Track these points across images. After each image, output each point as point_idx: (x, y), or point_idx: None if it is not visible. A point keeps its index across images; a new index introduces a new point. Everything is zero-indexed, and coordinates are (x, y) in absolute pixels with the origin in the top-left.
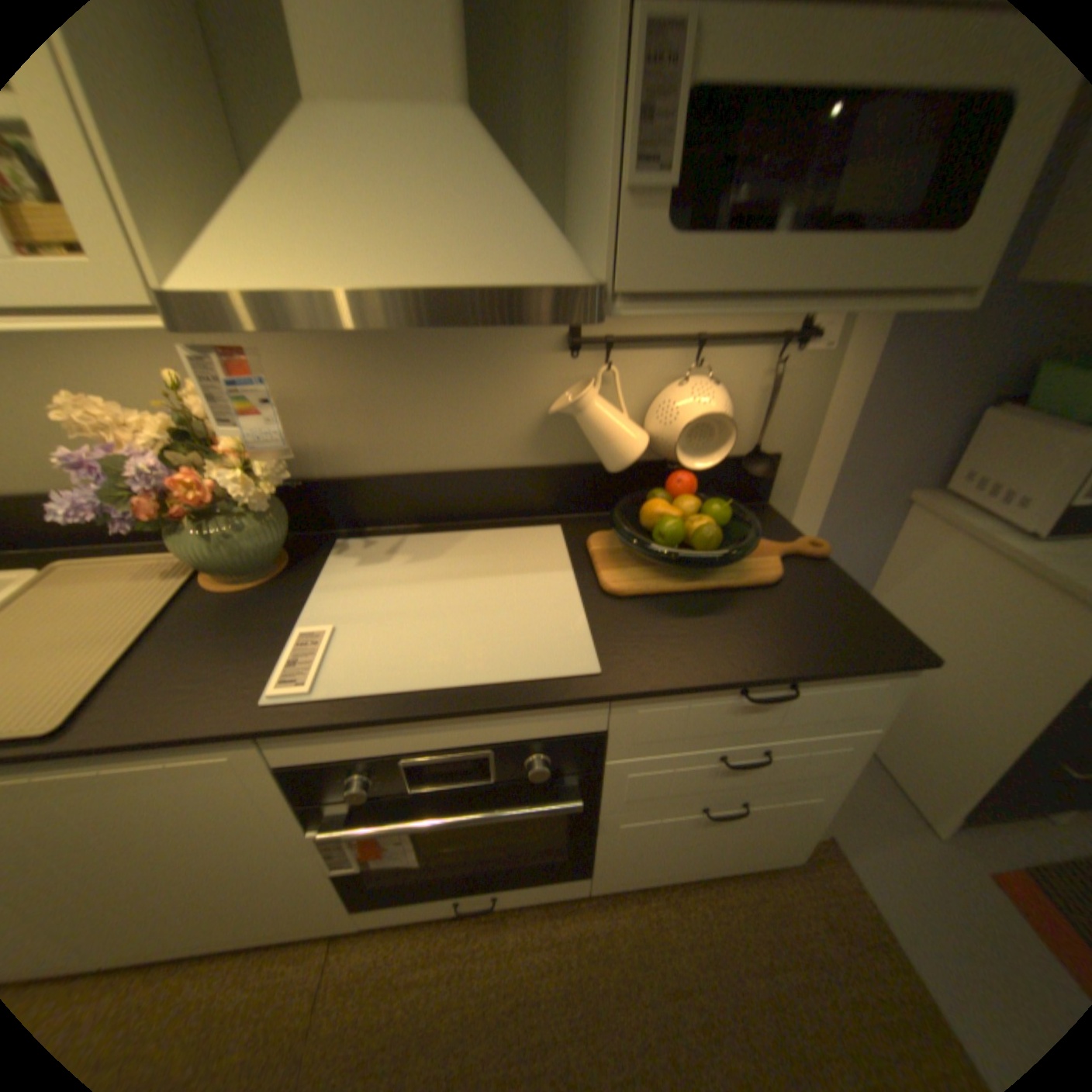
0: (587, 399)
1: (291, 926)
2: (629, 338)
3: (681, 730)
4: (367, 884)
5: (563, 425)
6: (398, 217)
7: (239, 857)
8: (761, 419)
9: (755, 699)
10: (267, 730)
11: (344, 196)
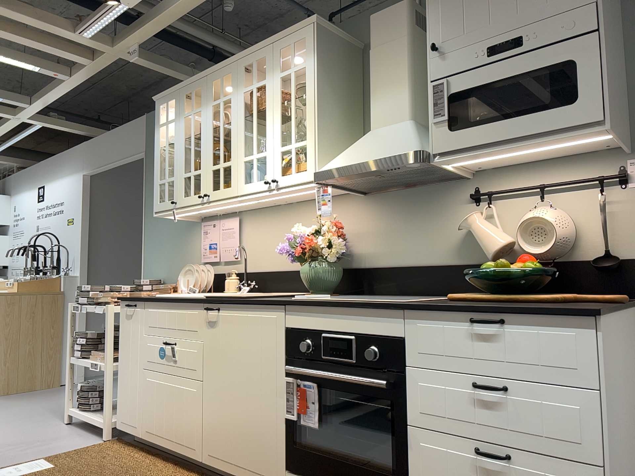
0: (471, 219)
1: (262, 469)
2: (498, 191)
3: (442, 347)
4: (297, 444)
5: (473, 241)
6: (374, 148)
7: (262, 388)
8: (600, 232)
9: (472, 319)
10: (288, 302)
11: (364, 147)
